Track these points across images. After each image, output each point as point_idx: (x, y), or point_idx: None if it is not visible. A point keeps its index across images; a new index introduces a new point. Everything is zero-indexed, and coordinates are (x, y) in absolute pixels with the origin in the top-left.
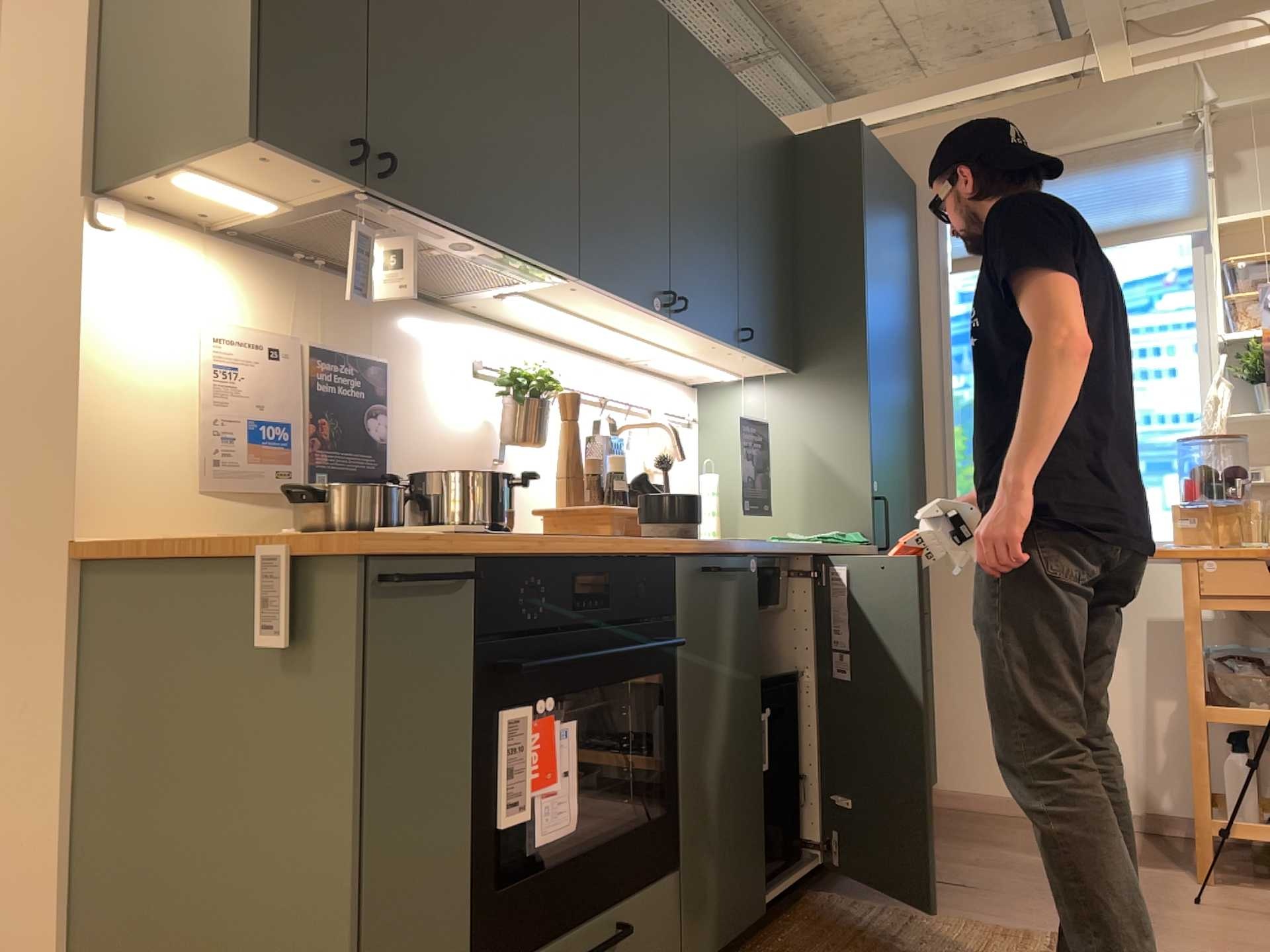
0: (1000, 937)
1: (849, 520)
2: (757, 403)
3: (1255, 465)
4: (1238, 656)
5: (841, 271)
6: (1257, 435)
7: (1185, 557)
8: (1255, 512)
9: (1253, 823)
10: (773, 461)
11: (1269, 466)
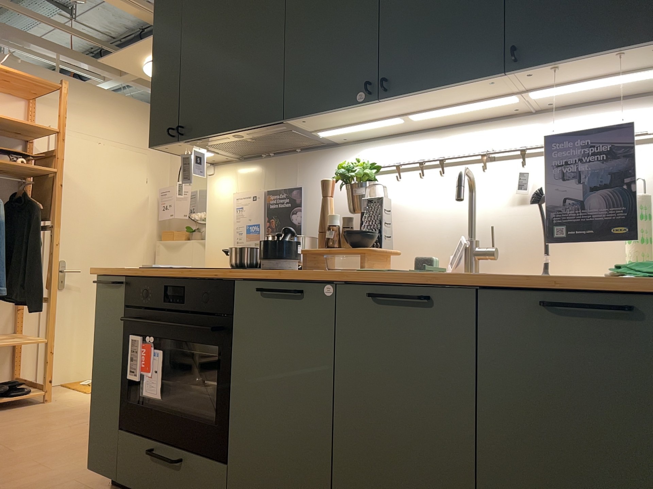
0: None
1: None
2: None
3: None
4: None
5: None
6: None
7: None
8: None
9: None
10: None
11: None
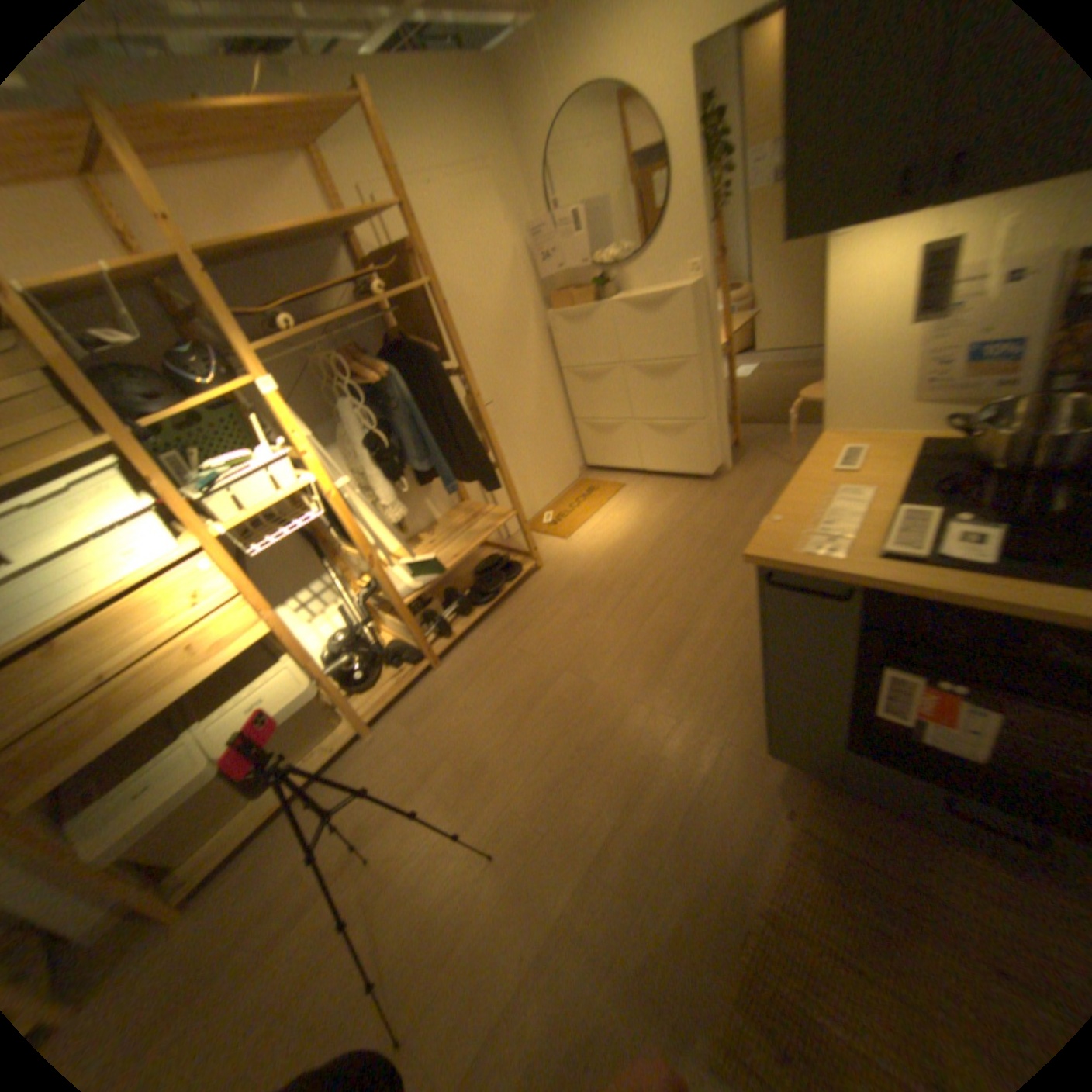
0: None
1: None
2: None
3: None
4: None
5: None
6: None
7: None
8: None
9: None
10: None
11: None
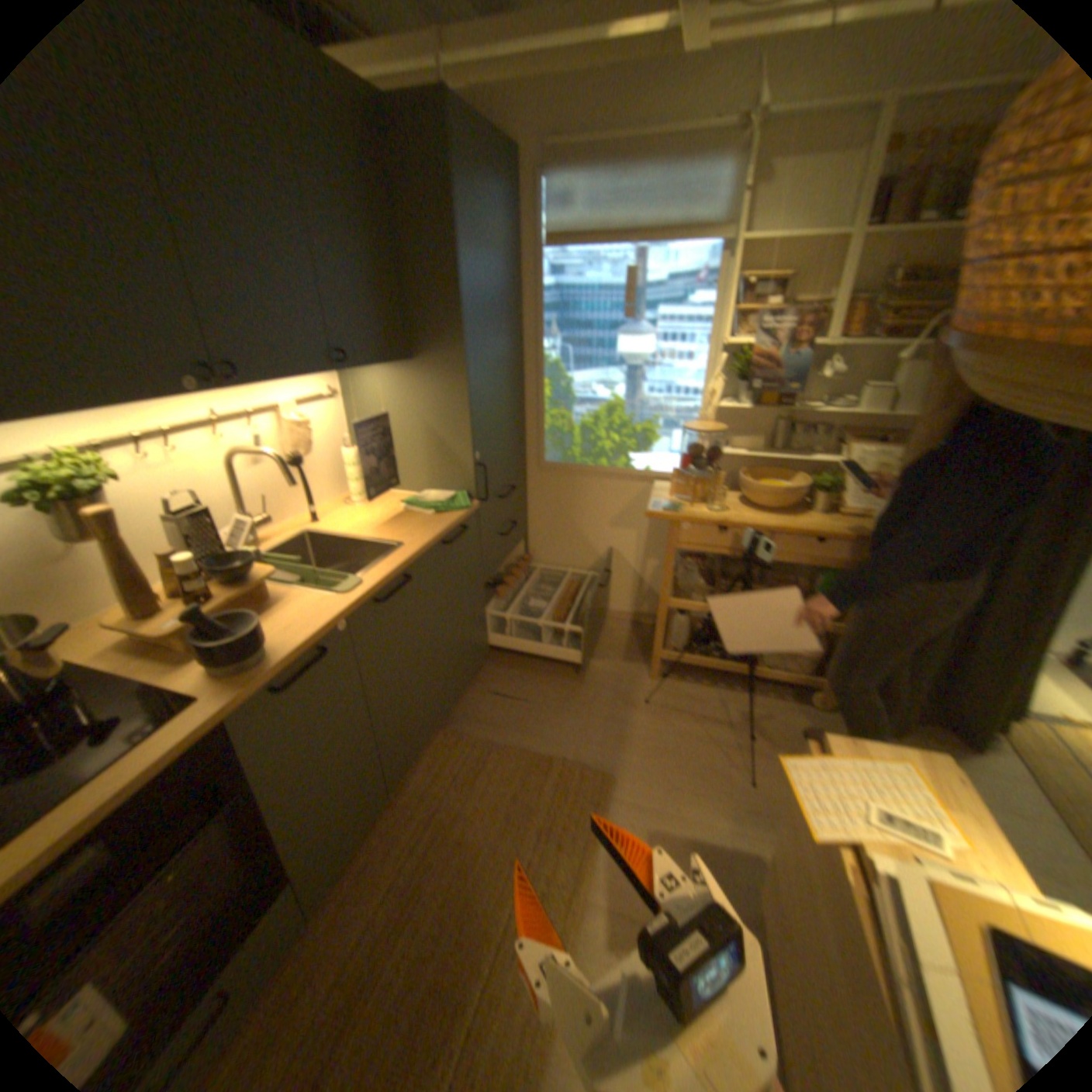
0: (534, 770)
1: (459, 483)
2: (384, 383)
3: (729, 434)
4: (693, 556)
5: (439, 269)
6: (735, 411)
7: (672, 522)
8: (721, 481)
9: (682, 650)
10: (401, 433)
11: (737, 436)
